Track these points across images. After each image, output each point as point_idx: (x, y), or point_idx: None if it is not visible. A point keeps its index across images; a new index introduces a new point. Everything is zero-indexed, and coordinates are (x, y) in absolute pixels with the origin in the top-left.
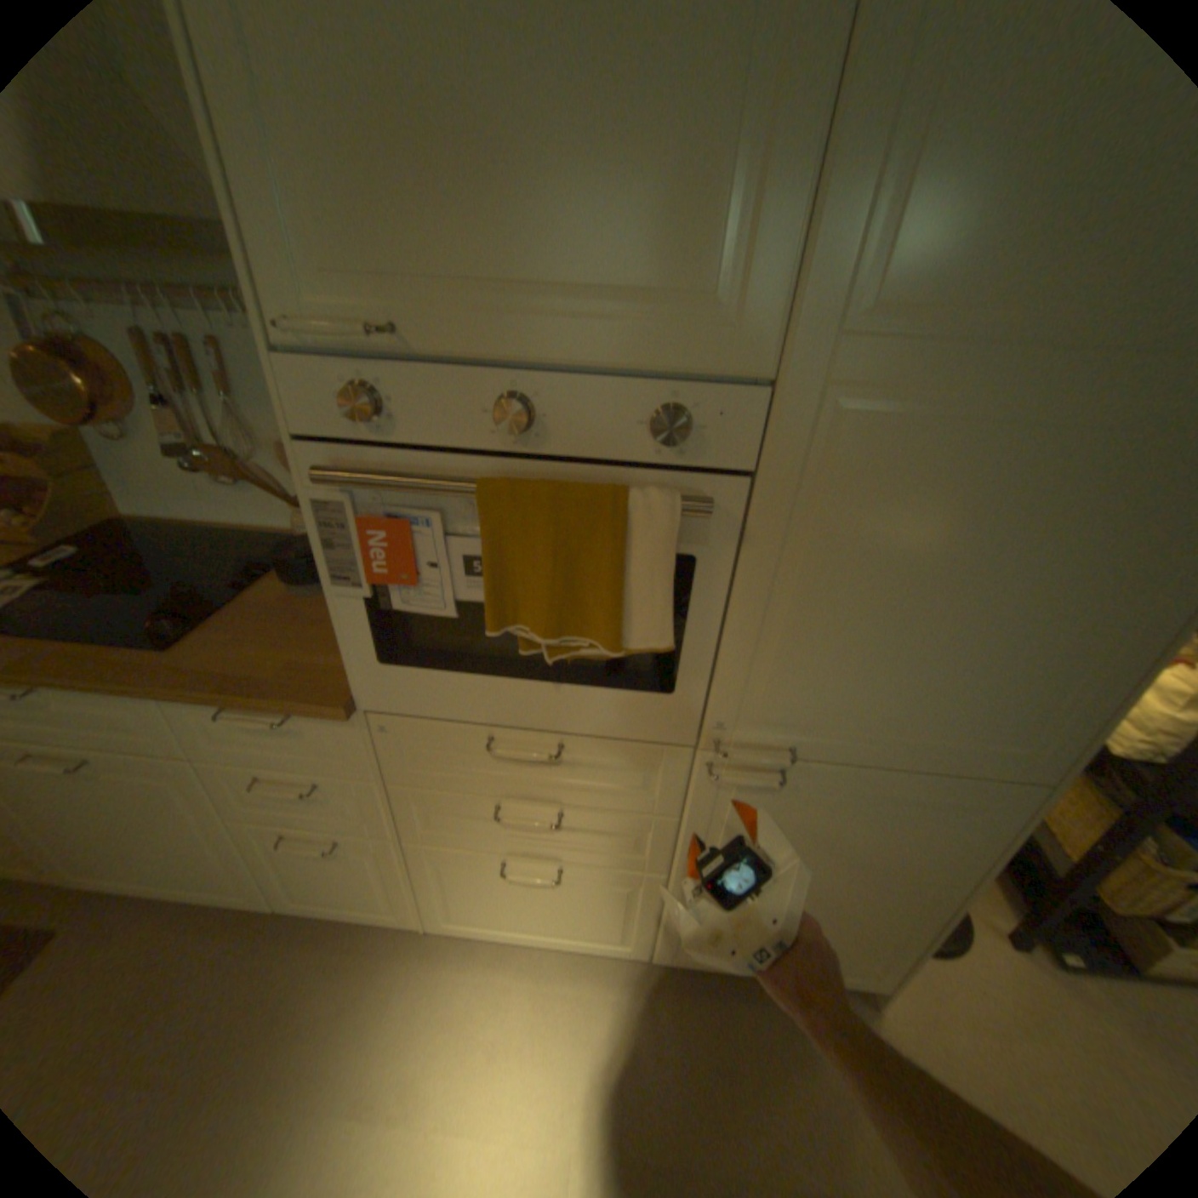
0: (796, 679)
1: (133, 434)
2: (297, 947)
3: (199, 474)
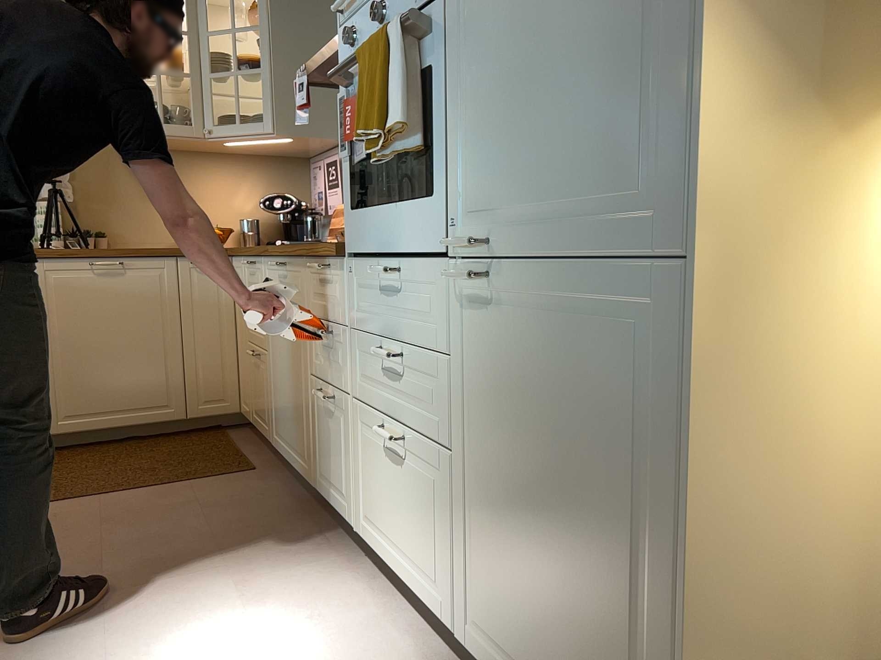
0: (486, 155)
1: None
2: (311, 525)
3: None
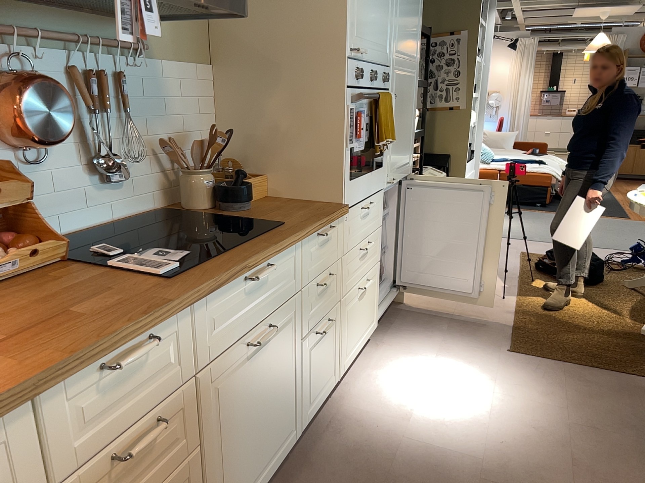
0: (393, 151)
1: (45, 157)
2: (314, 447)
3: (88, 183)
